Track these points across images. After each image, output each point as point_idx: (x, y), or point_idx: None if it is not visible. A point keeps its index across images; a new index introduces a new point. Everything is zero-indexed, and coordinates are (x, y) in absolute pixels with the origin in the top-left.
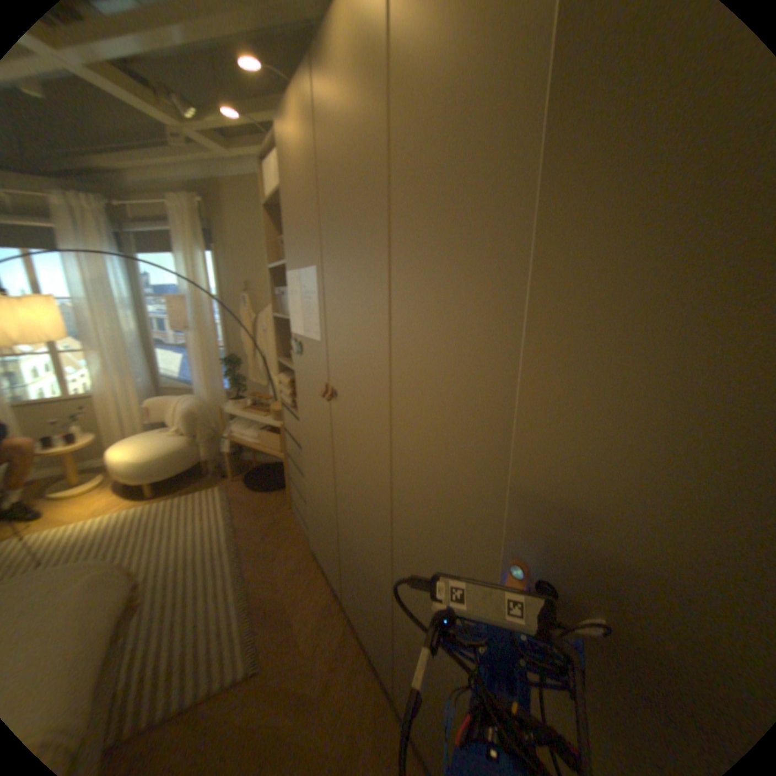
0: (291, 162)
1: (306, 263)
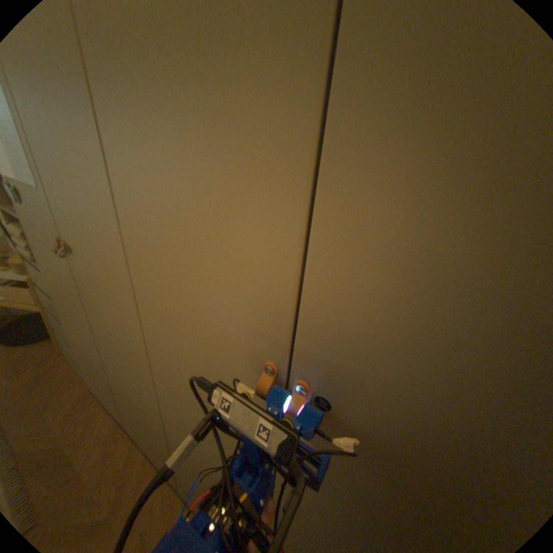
0: None
1: None
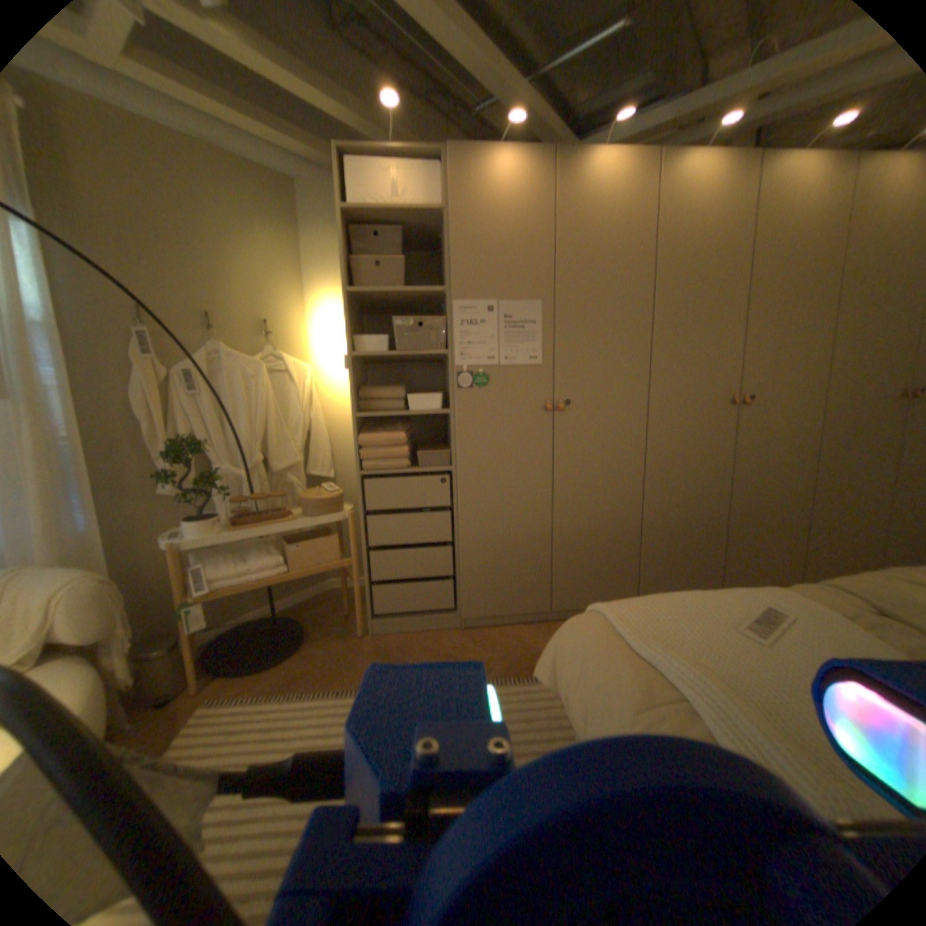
0: (493, 201)
1: (516, 294)
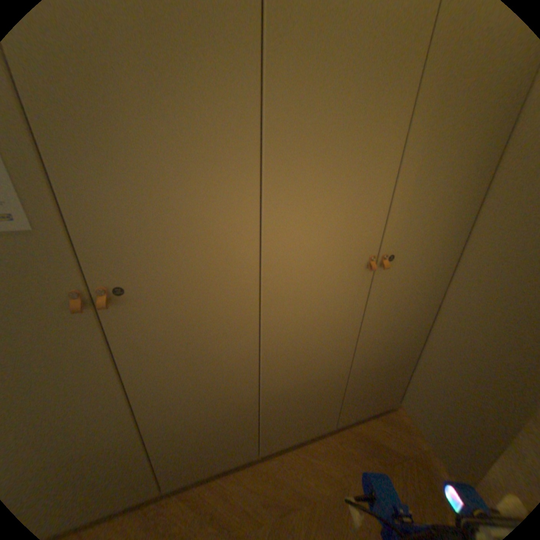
0: None
1: None
